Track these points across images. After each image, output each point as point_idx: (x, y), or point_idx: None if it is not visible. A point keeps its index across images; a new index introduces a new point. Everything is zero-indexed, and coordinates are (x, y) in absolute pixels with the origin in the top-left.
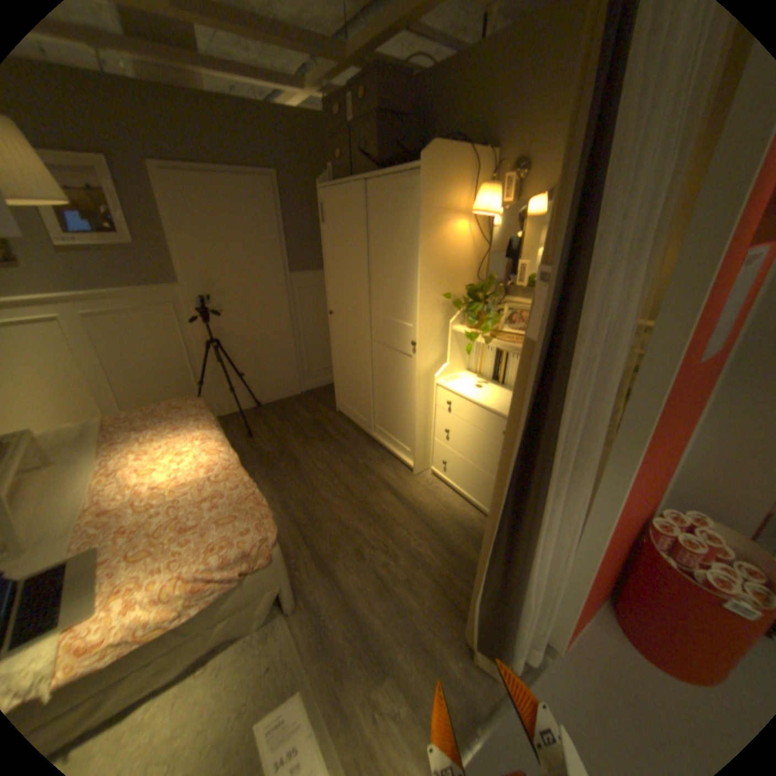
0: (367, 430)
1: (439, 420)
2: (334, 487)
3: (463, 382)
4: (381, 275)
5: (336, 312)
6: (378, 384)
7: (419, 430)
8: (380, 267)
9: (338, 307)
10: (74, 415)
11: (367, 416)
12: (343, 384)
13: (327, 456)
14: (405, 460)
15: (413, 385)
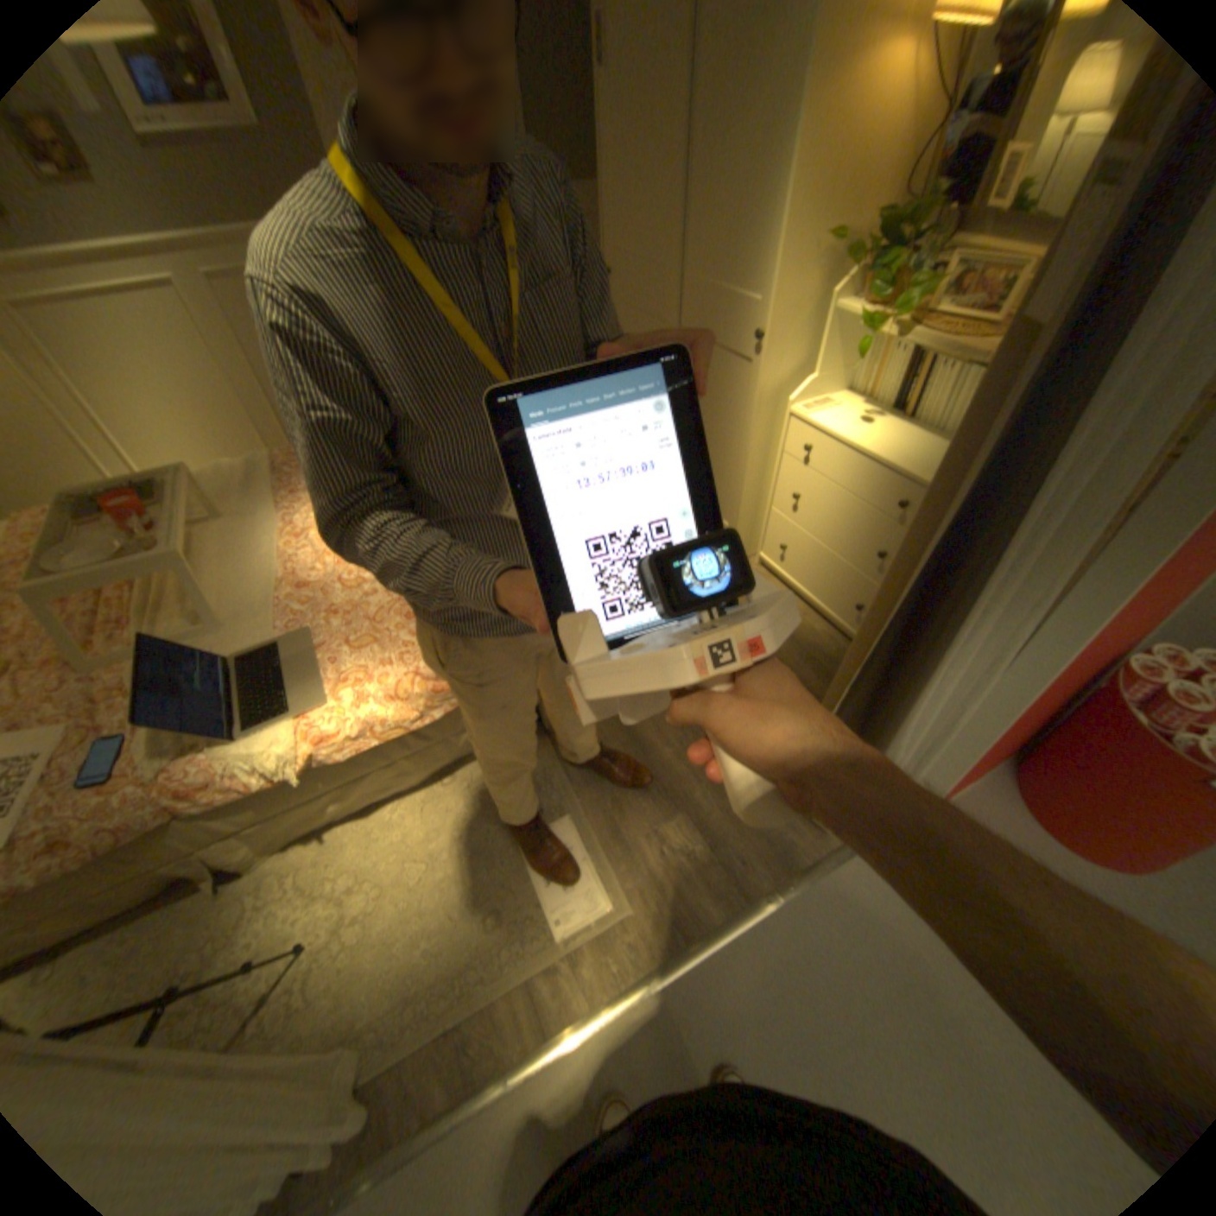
0: None
1: (784, 479)
2: None
3: (838, 412)
4: (708, 191)
5: (616, 273)
6: None
7: (748, 493)
8: (709, 172)
9: (621, 262)
10: (227, 448)
11: None
12: None
13: None
14: None
15: (747, 416)
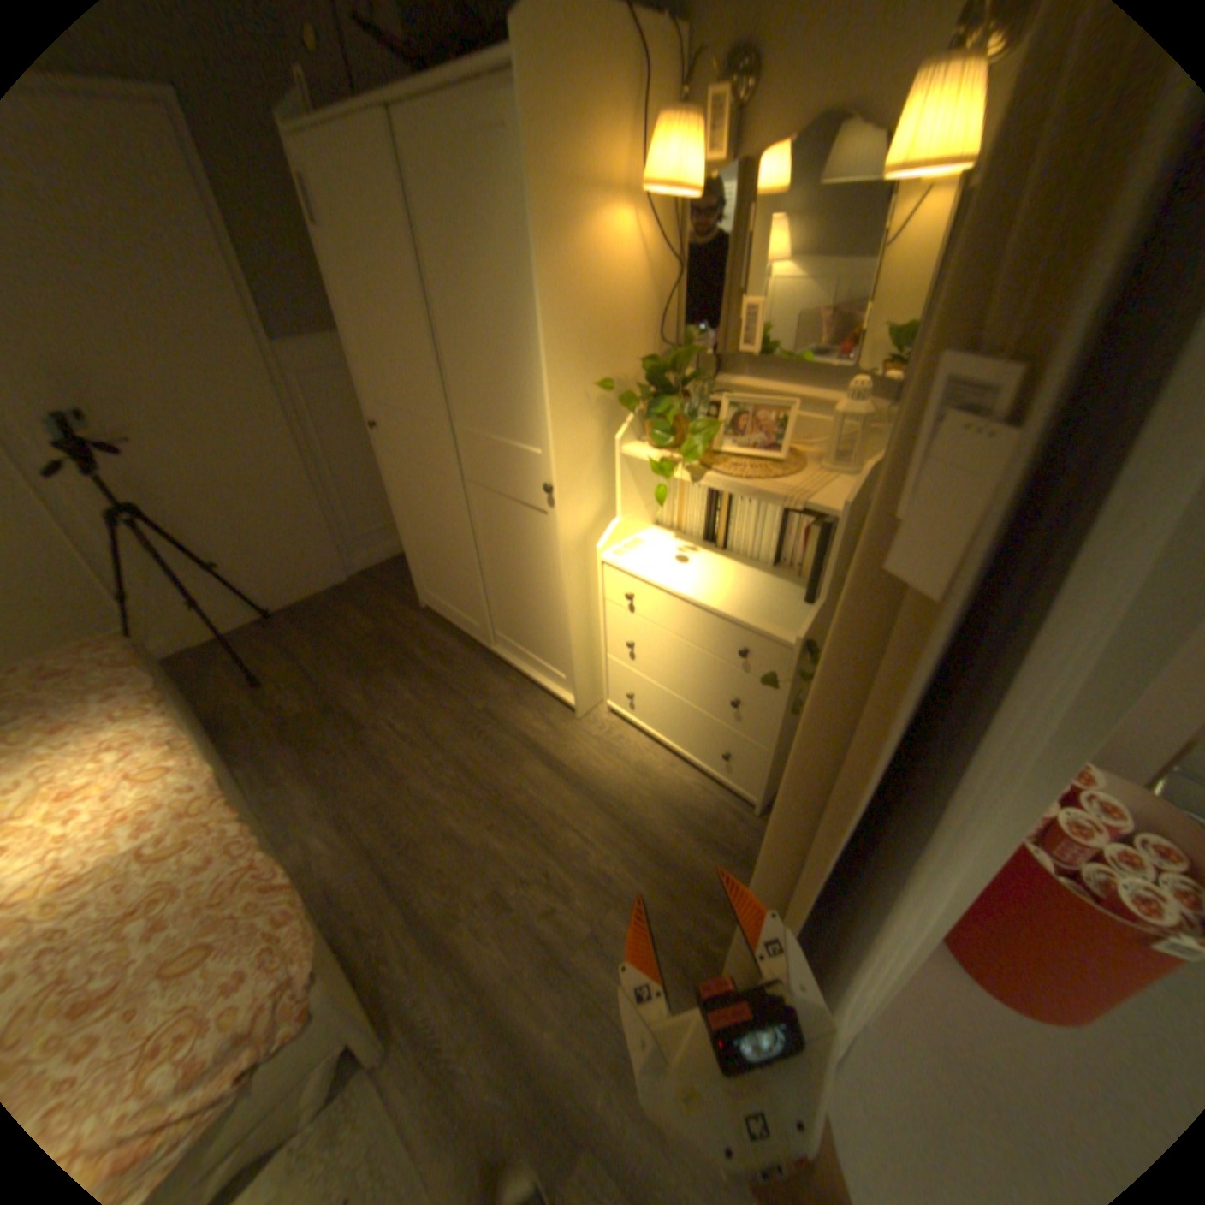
0: (483, 642)
1: (614, 626)
2: (435, 769)
3: (652, 555)
4: (460, 347)
5: (385, 427)
6: (491, 563)
7: (579, 646)
8: (457, 329)
9: (387, 416)
10: None
11: (478, 620)
12: (424, 562)
13: (414, 707)
14: (560, 695)
15: (558, 568)
